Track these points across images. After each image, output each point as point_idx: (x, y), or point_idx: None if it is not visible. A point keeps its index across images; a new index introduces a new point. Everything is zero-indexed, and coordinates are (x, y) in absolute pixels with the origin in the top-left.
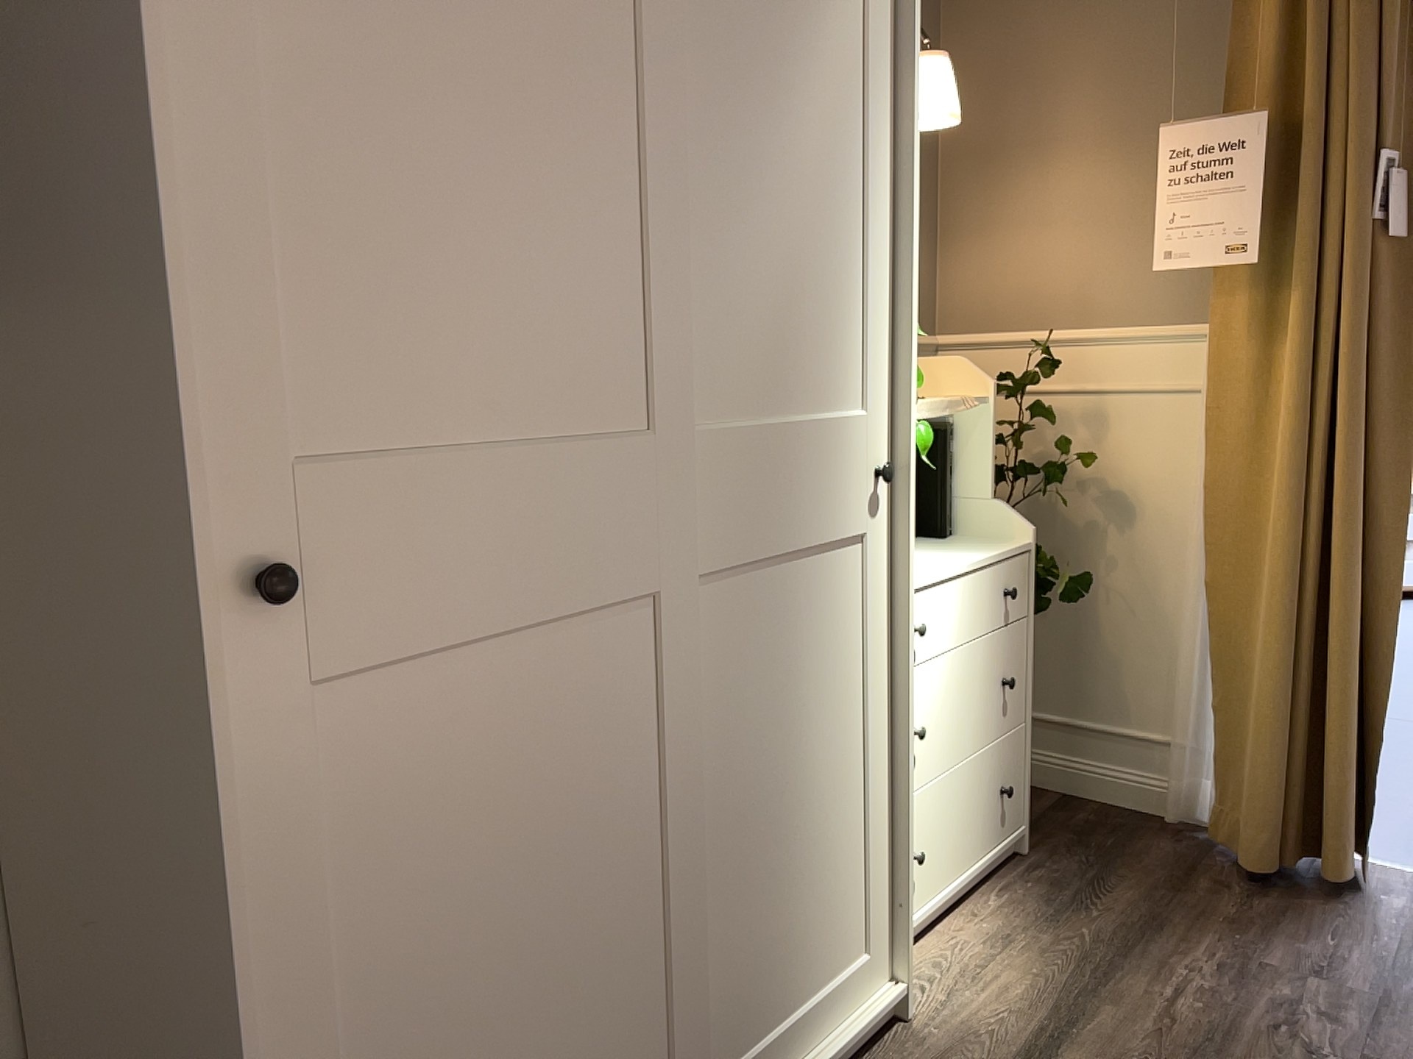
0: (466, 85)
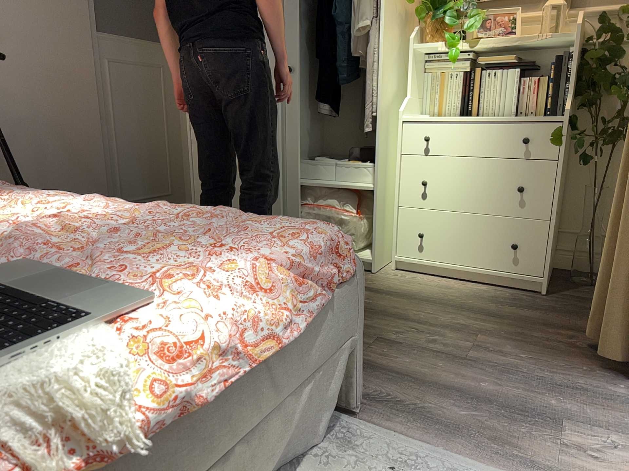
0: None
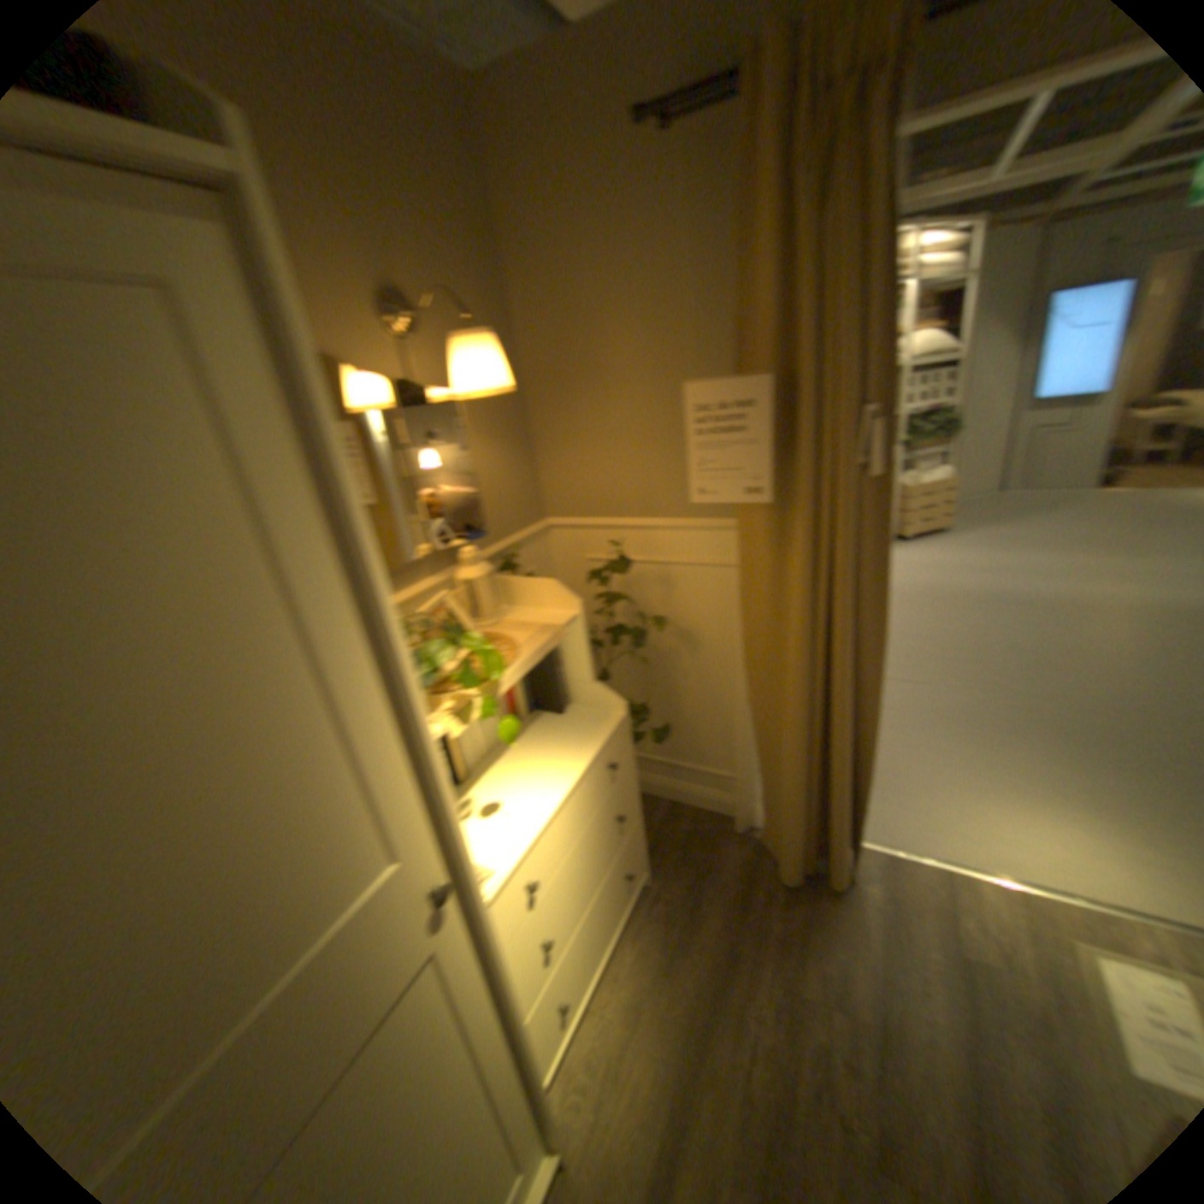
0: None
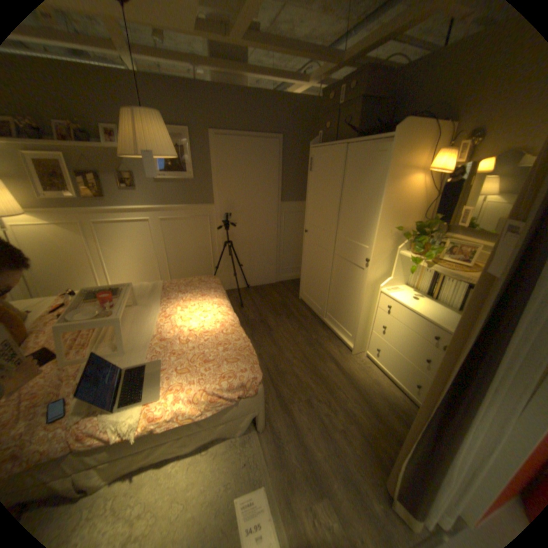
0: (320, 193)
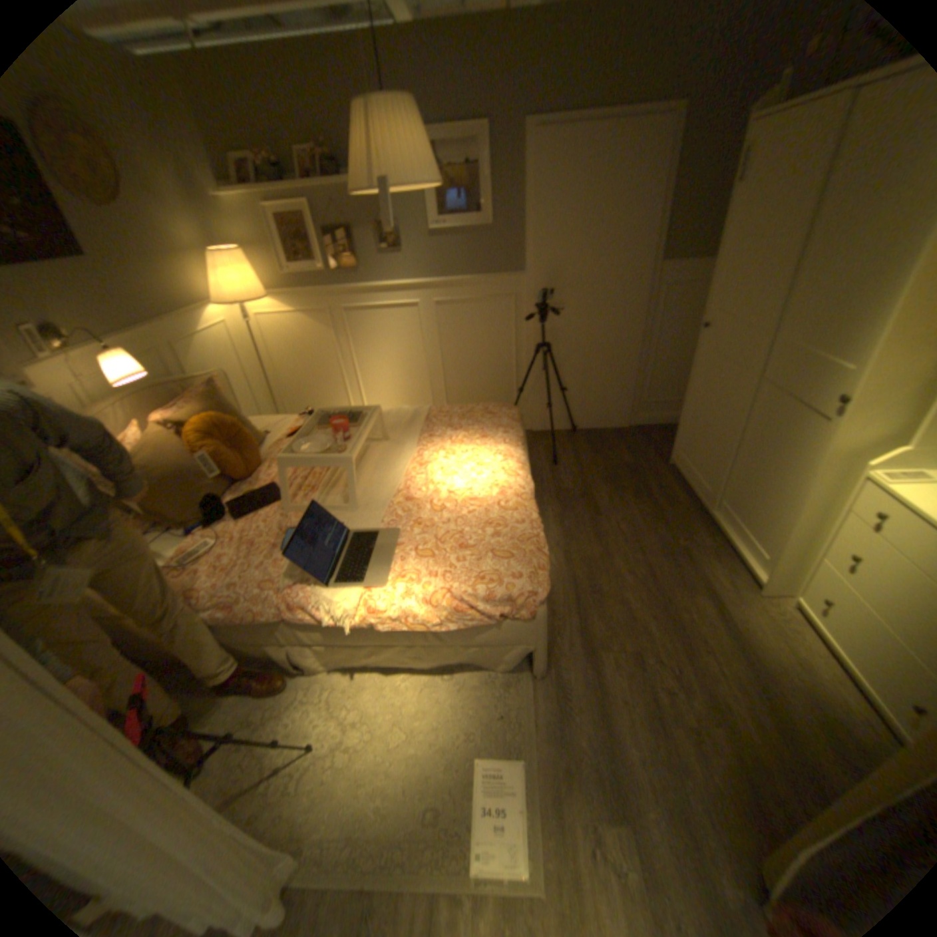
0: (754, 235)
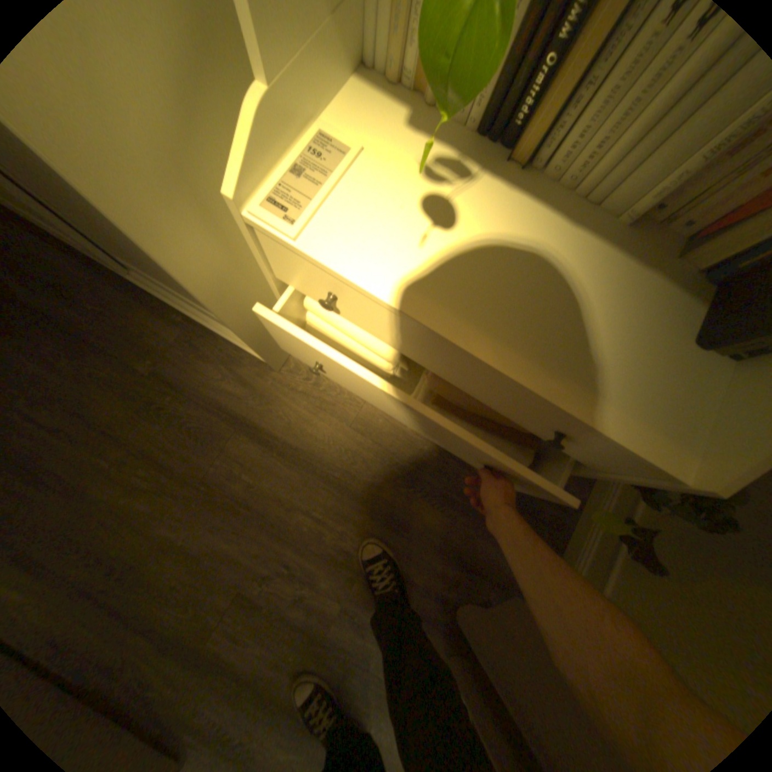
0: None
